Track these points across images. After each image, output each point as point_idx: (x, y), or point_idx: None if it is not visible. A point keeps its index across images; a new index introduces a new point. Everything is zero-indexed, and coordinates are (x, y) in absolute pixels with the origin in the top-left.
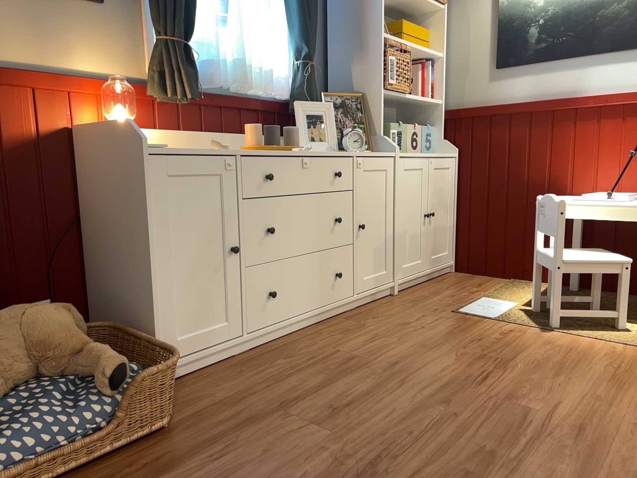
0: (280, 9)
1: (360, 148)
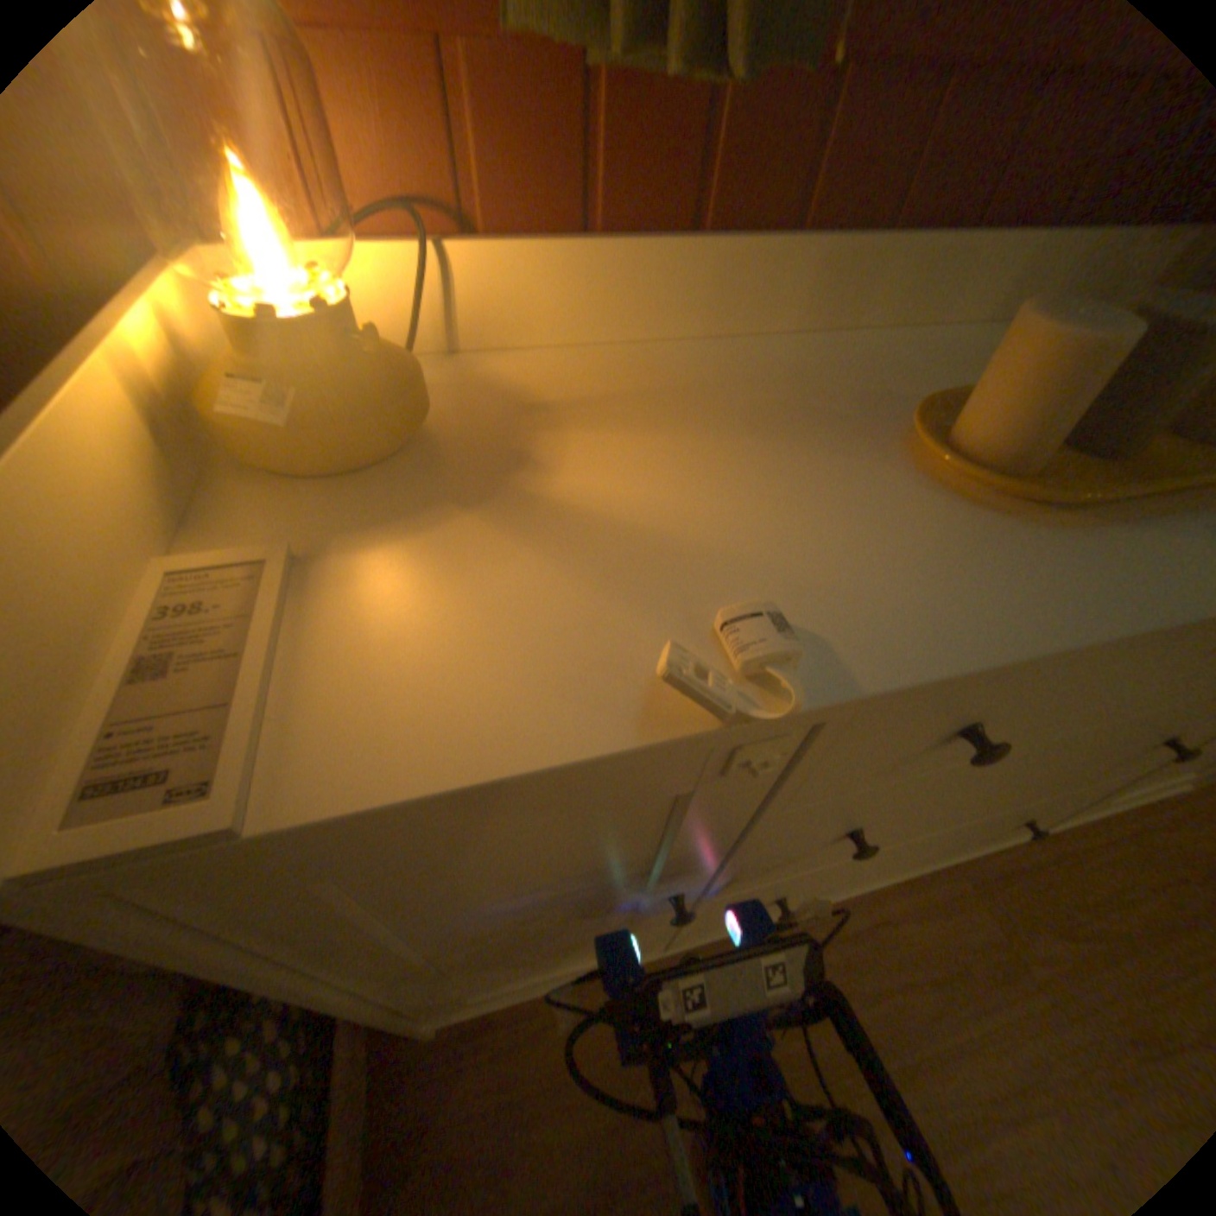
0: None
1: None
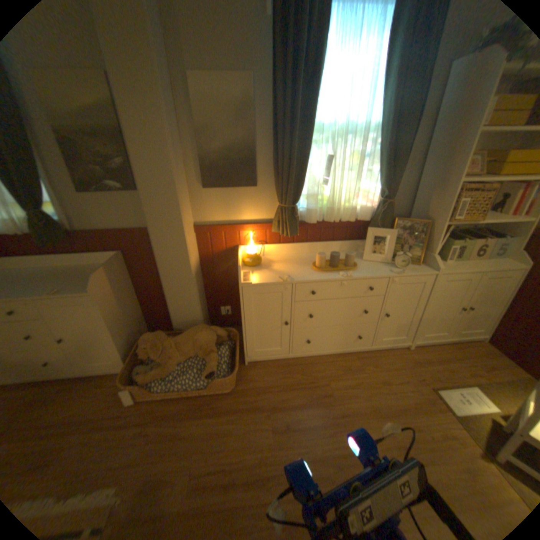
0: (375, 162)
1: (404, 267)
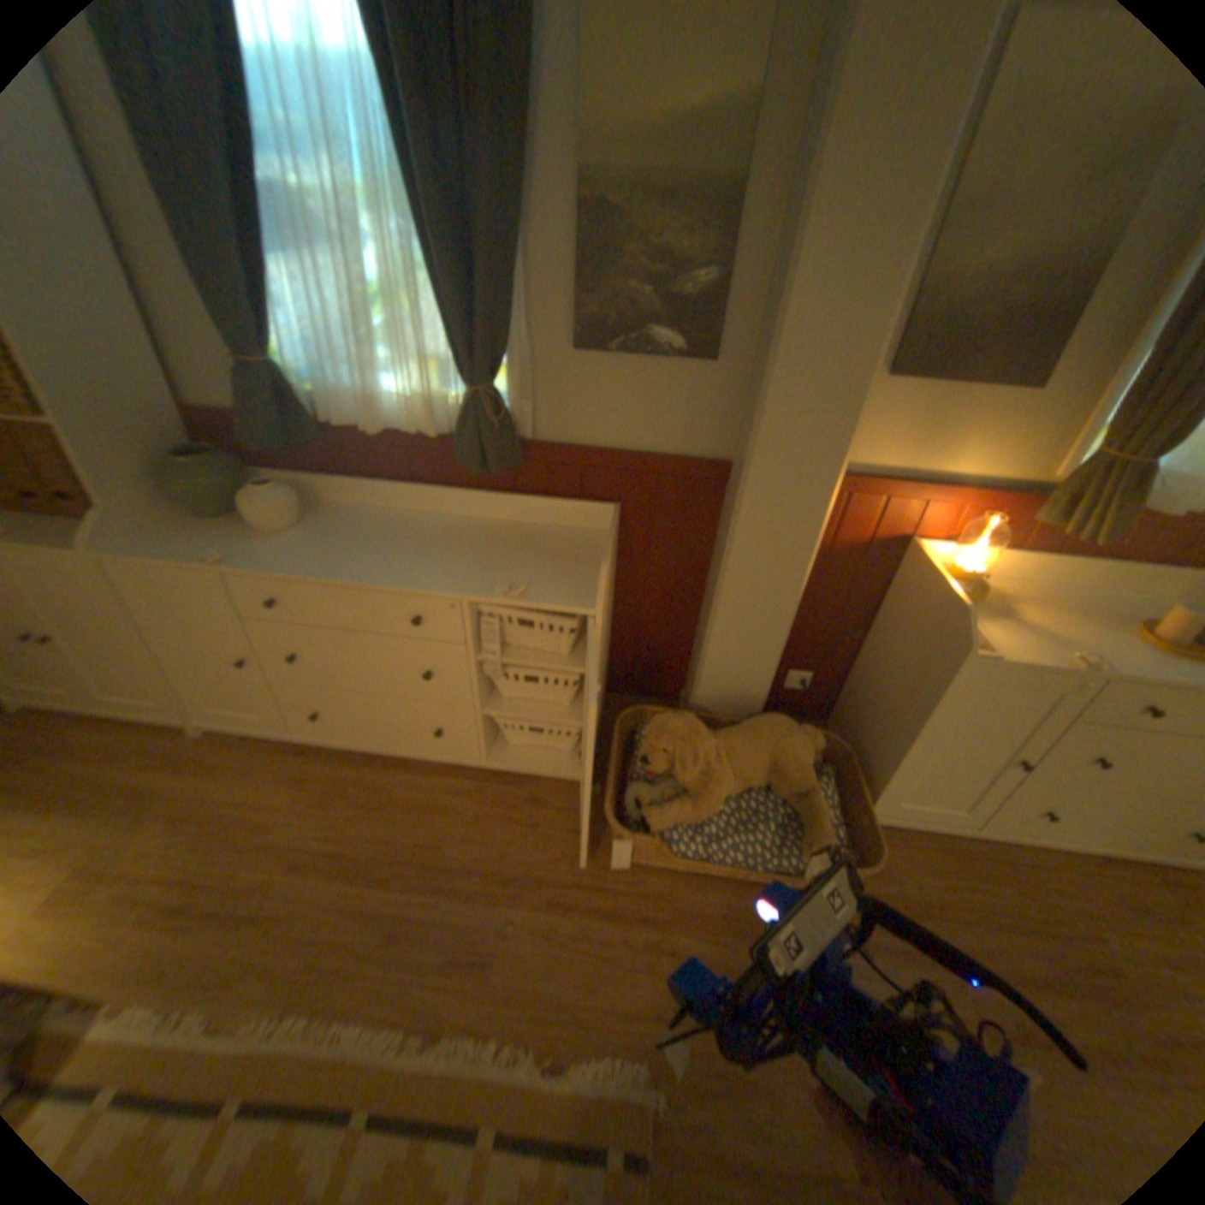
0: None
1: None
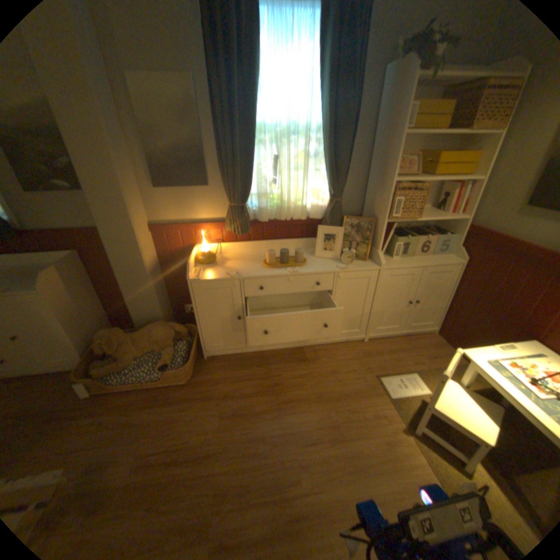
0: (321, 162)
1: (350, 263)
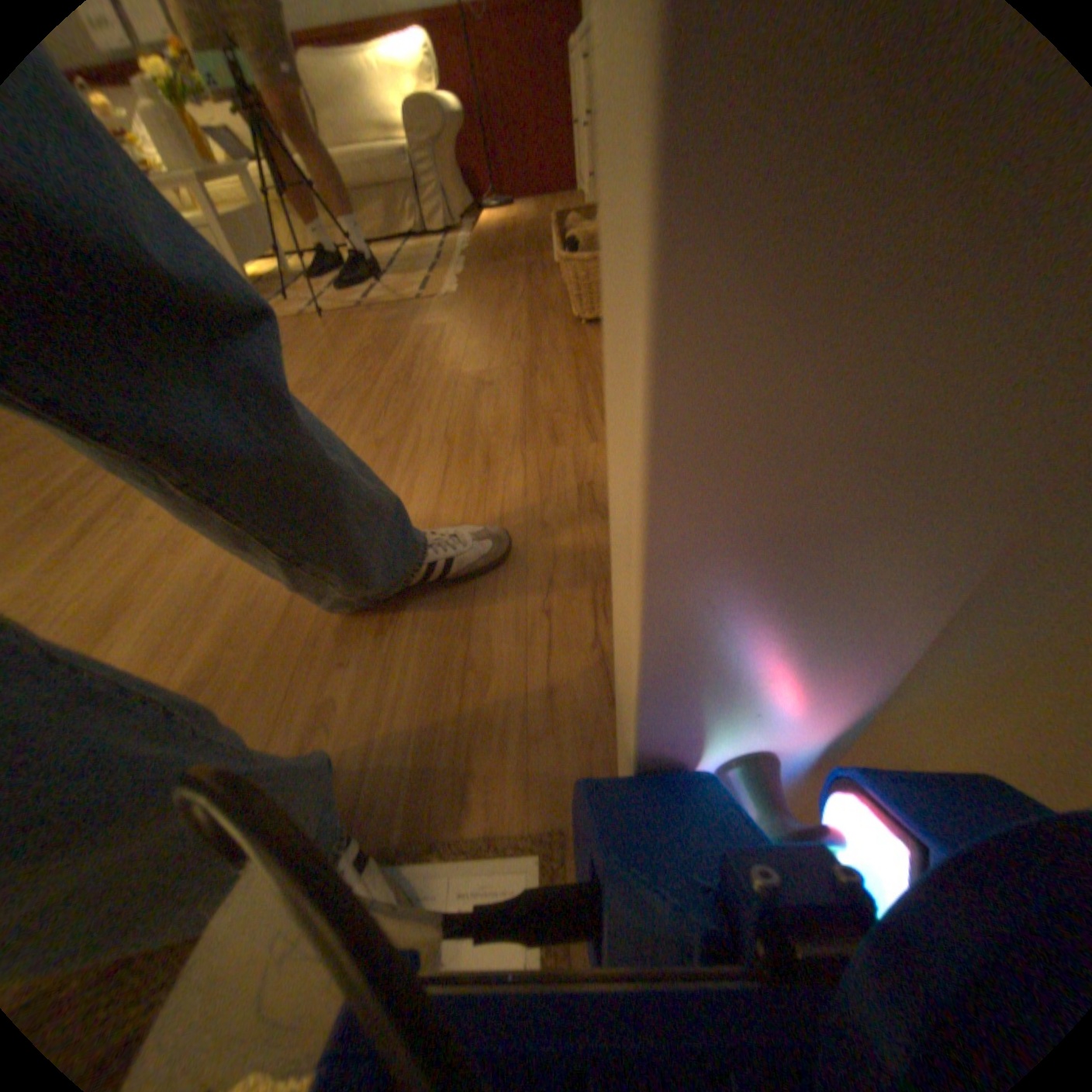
0: None
1: None
